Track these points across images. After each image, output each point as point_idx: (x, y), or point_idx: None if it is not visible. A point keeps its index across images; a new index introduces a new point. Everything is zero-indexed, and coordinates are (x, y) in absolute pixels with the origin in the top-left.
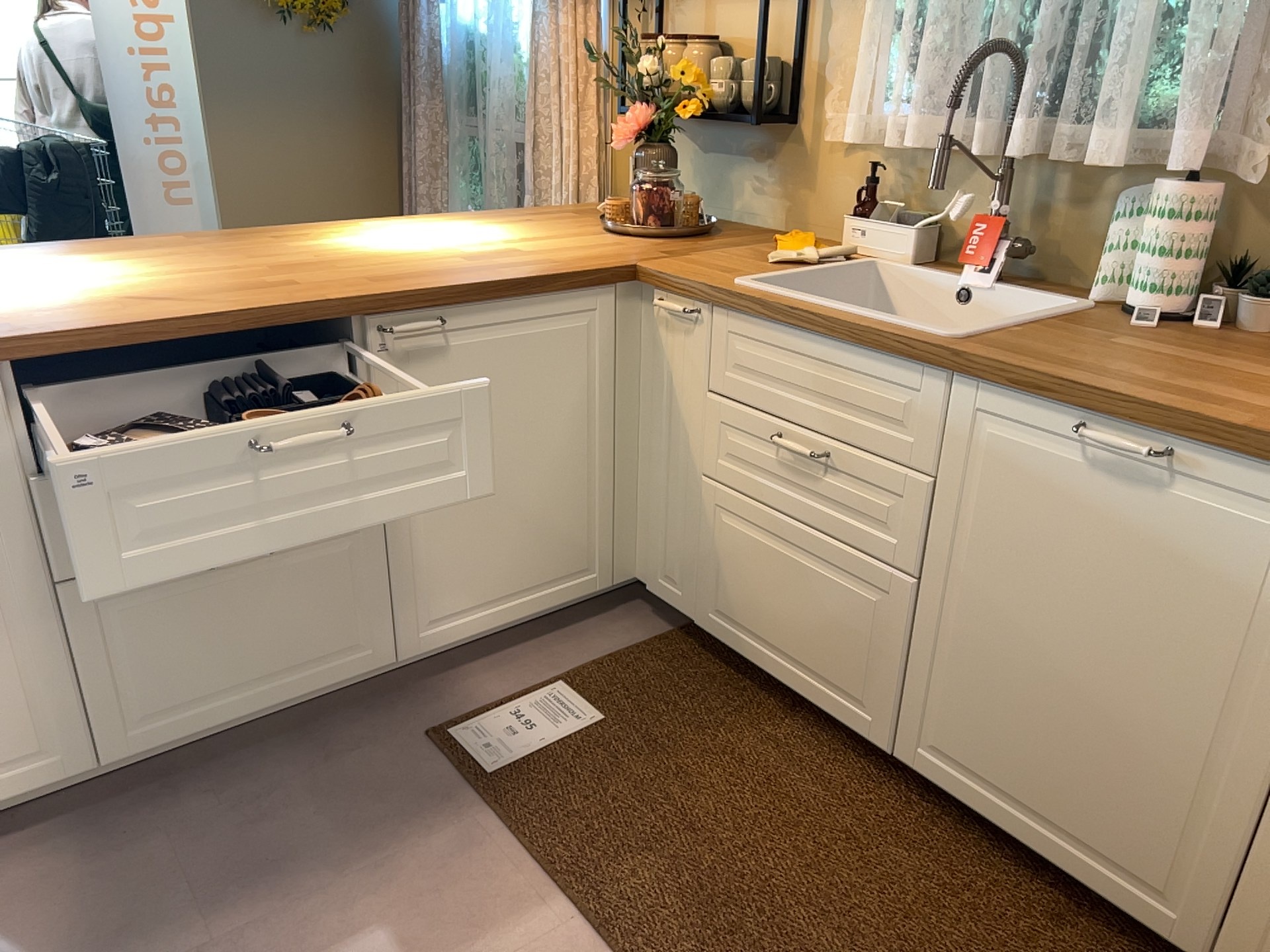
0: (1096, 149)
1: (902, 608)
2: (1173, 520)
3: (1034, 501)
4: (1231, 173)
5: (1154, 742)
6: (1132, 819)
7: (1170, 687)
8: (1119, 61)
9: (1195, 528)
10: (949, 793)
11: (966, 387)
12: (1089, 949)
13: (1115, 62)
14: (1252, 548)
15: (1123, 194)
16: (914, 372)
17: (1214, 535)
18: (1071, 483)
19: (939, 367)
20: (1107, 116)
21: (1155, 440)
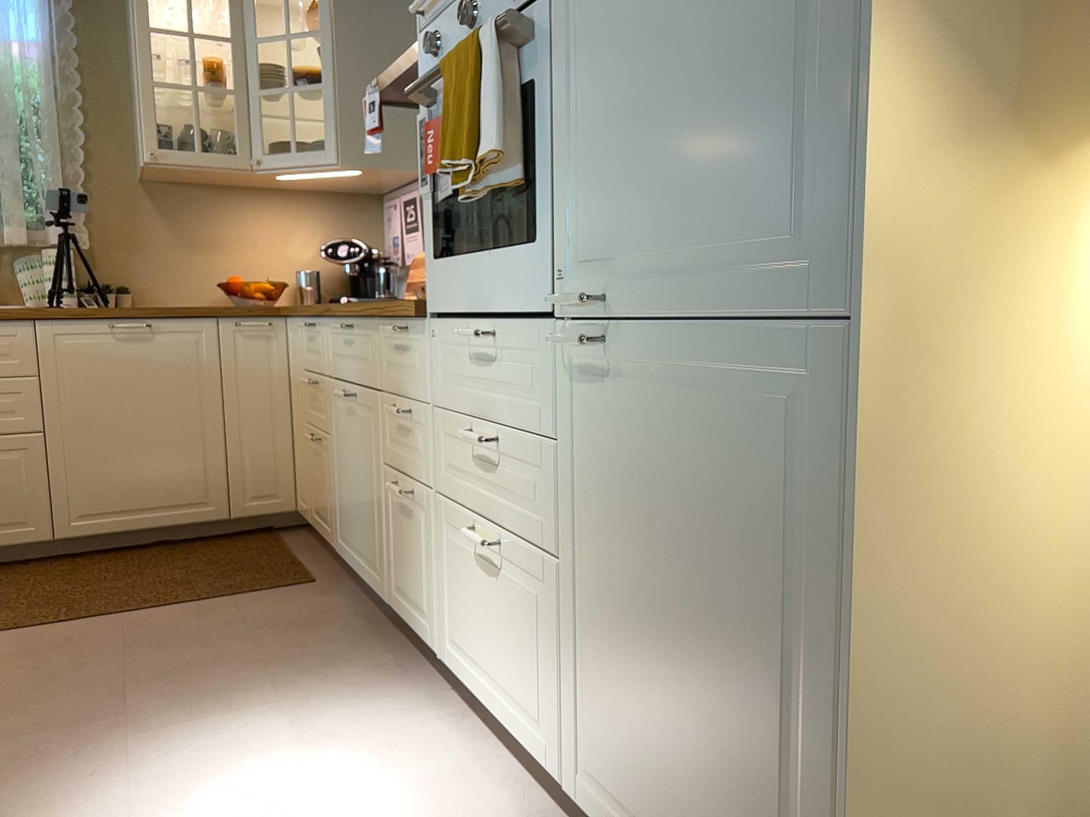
0: (12, 234)
1: (36, 452)
2: (158, 350)
3: (96, 365)
4: (71, 246)
5: (180, 441)
6: (183, 479)
7: (178, 415)
8: (9, 195)
9: (166, 349)
10: (94, 535)
11: (43, 325)
12: (188, 548)
13: (5, 196)
14: (188, 349)
15: (17, 260)
16: (8, 326)
17: (174, 349)
18: (111, 351)
19: (27, 319)
20: (8, 220)
21: (141, 322)
